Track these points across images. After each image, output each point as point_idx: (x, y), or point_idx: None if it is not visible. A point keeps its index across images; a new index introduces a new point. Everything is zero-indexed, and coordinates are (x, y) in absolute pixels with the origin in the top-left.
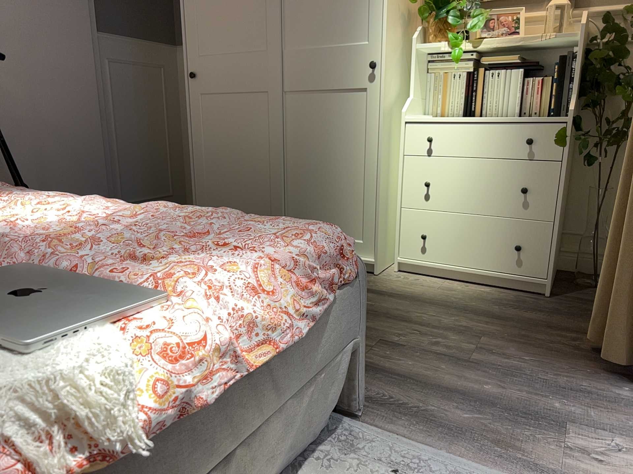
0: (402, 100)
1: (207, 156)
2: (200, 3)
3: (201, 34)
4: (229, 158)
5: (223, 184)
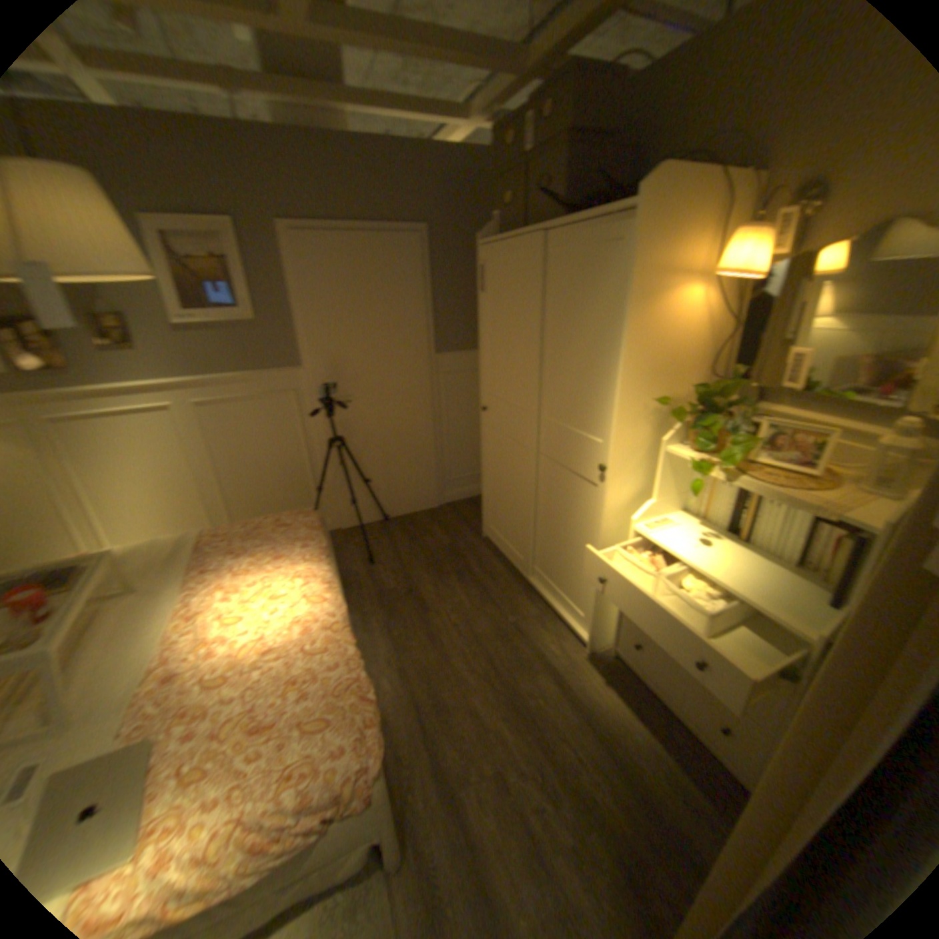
0: (648, 496)
1: (489, 476)
2: (489, 351)
3: (489, 377)
4: (501, 486)
5: (497, 504)
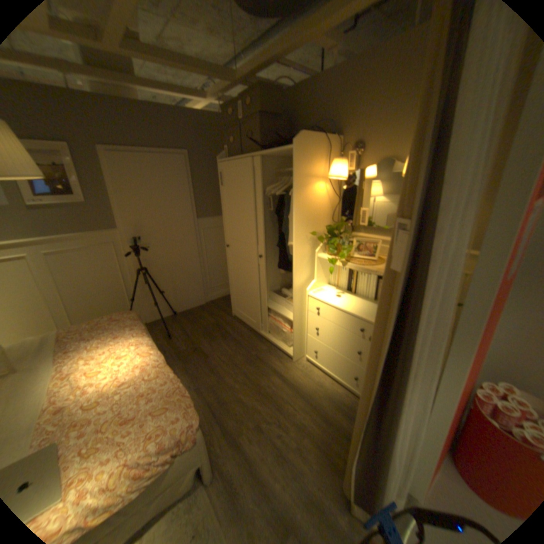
0: (312, 279)
1: (234, 281)
2: (228, 215)
3: (229, 229)
4: (241, 285)
5: (239, 295)
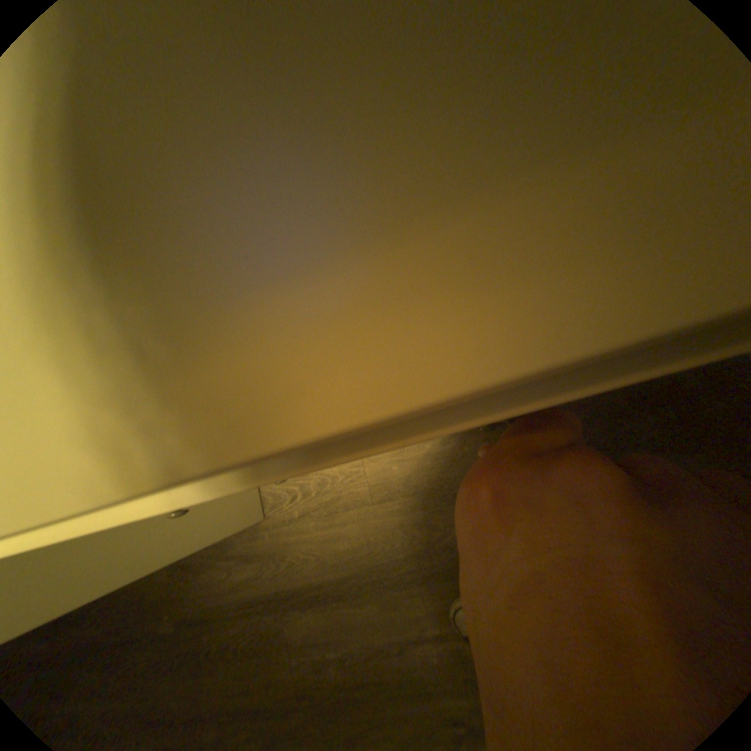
0: None
1: None
2: None
3: None
4: None
5: None
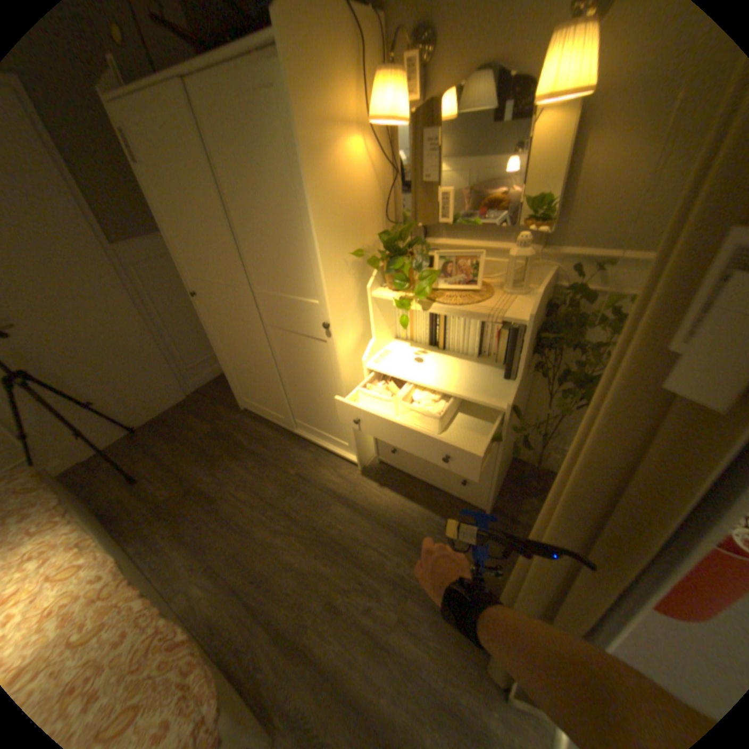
0: (368, 336)
1: (226, 356)
2: (175, 232)
3: (187, 260)
4: (241, 362)
5: (244, 379)
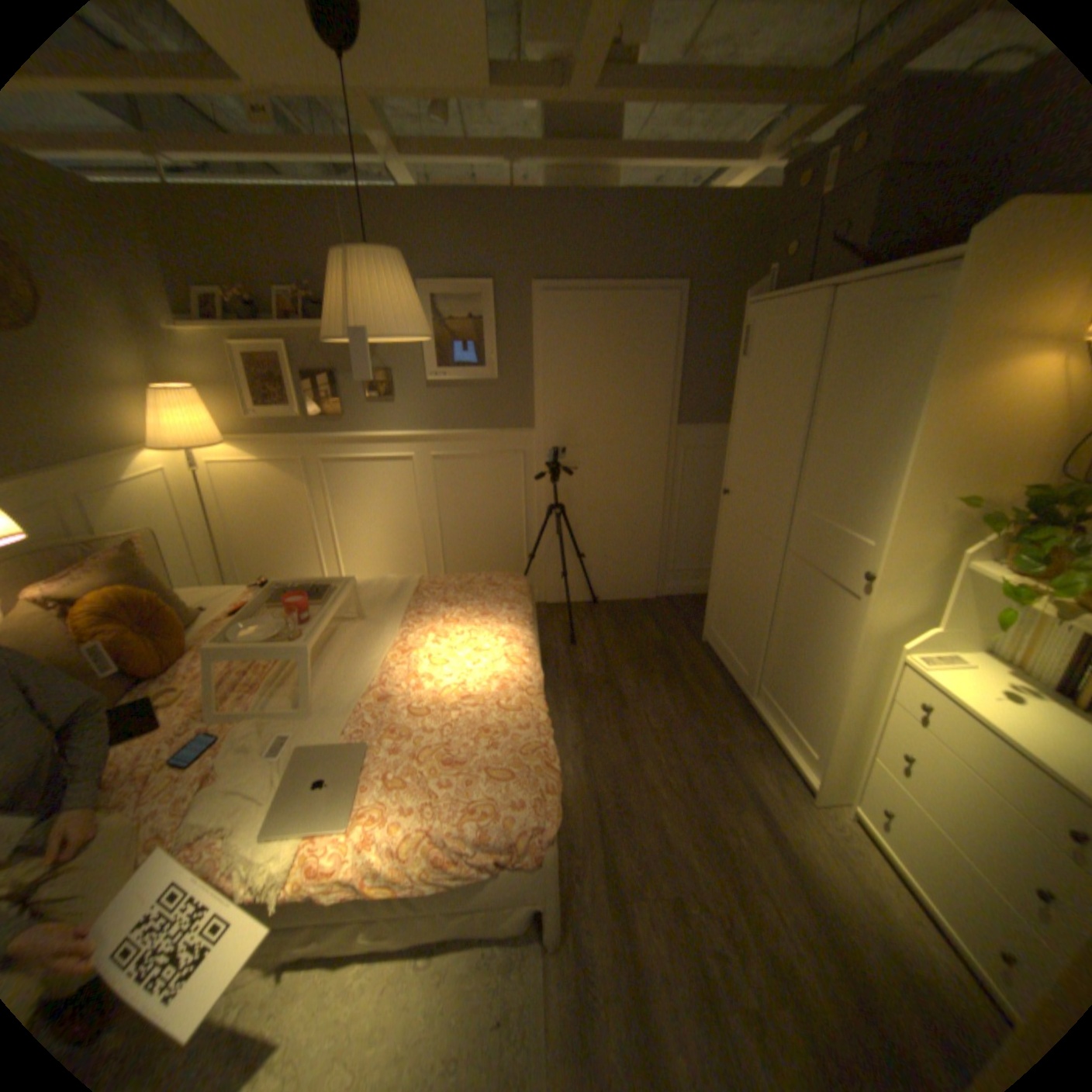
0: (936, 623)
1: (723, 571)
2: (744, 425)
3: (740, 455)
4: (736, 585)
5: (728, 605)
